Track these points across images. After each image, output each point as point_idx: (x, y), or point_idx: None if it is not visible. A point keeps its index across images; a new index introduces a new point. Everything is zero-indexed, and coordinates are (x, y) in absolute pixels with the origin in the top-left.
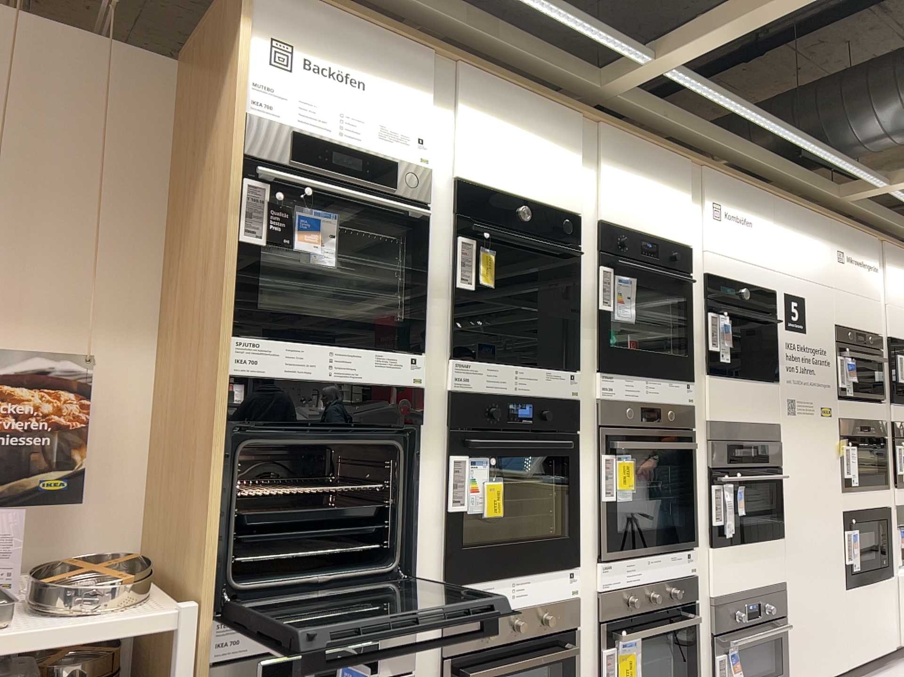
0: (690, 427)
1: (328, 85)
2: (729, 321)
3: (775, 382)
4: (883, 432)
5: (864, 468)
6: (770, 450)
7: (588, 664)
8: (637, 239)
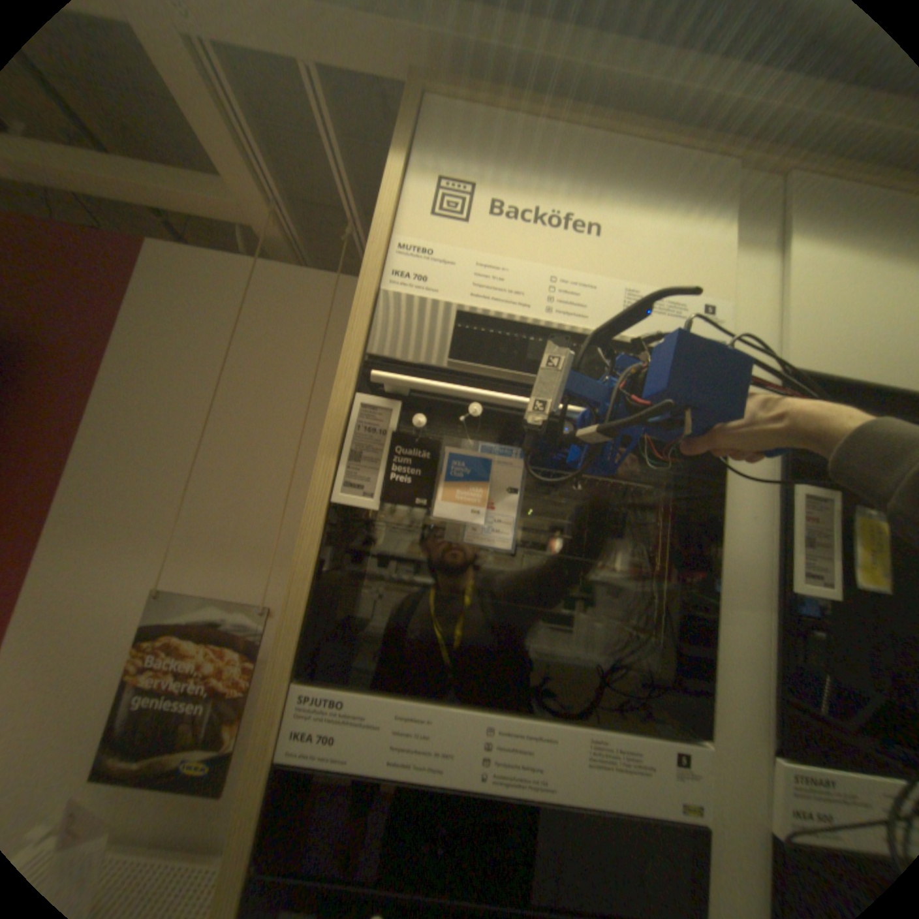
0: None
1: (528, 228)
2: None
3: None
4: None
5: None
6: None
7: None
8: None
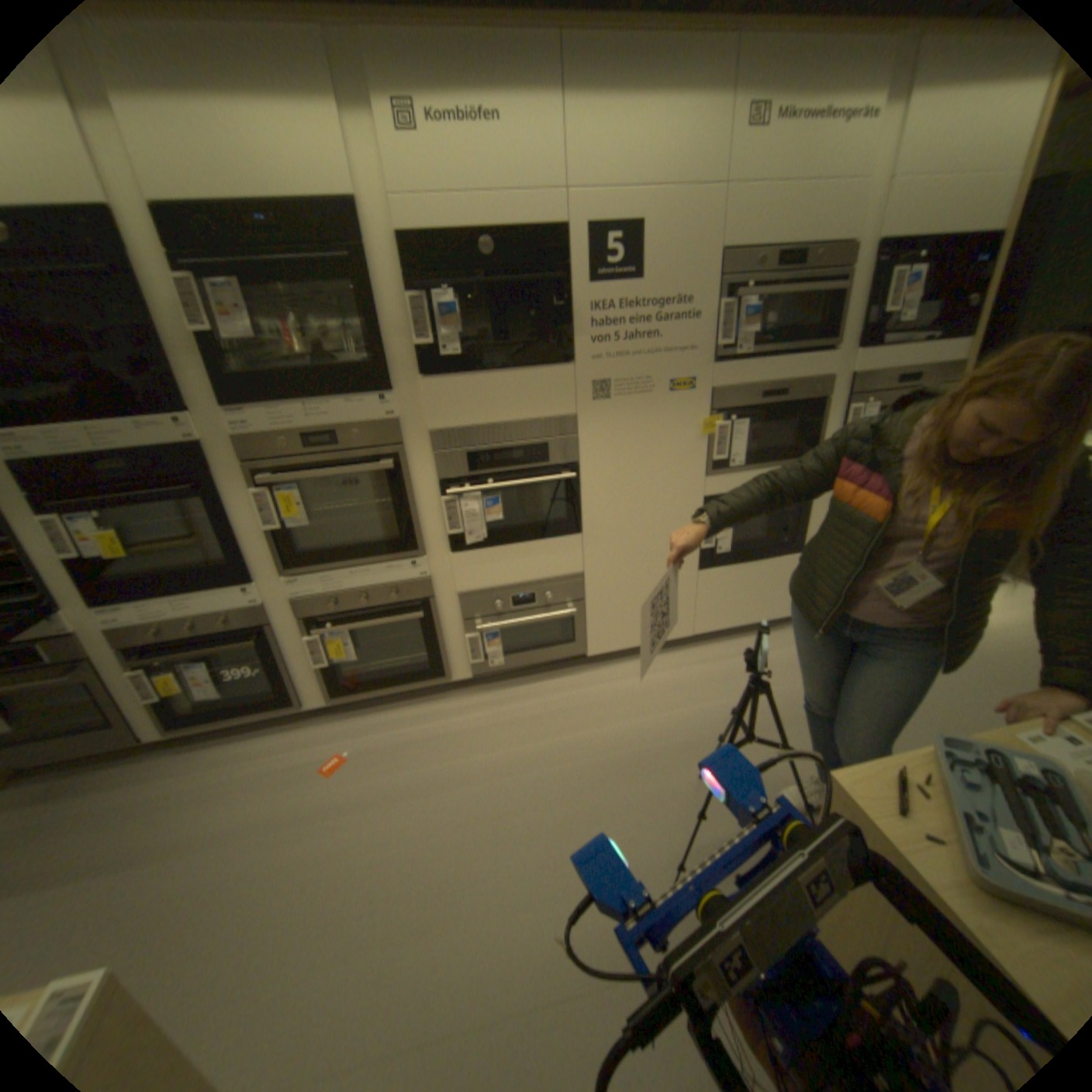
0: (391, 444)
1: None
2: (457, 295)
3: (573, 362)
4: (824, 392)
5: (769, 443)
6: (553, 449)
7: (293, 648)
8: (232, 213)
